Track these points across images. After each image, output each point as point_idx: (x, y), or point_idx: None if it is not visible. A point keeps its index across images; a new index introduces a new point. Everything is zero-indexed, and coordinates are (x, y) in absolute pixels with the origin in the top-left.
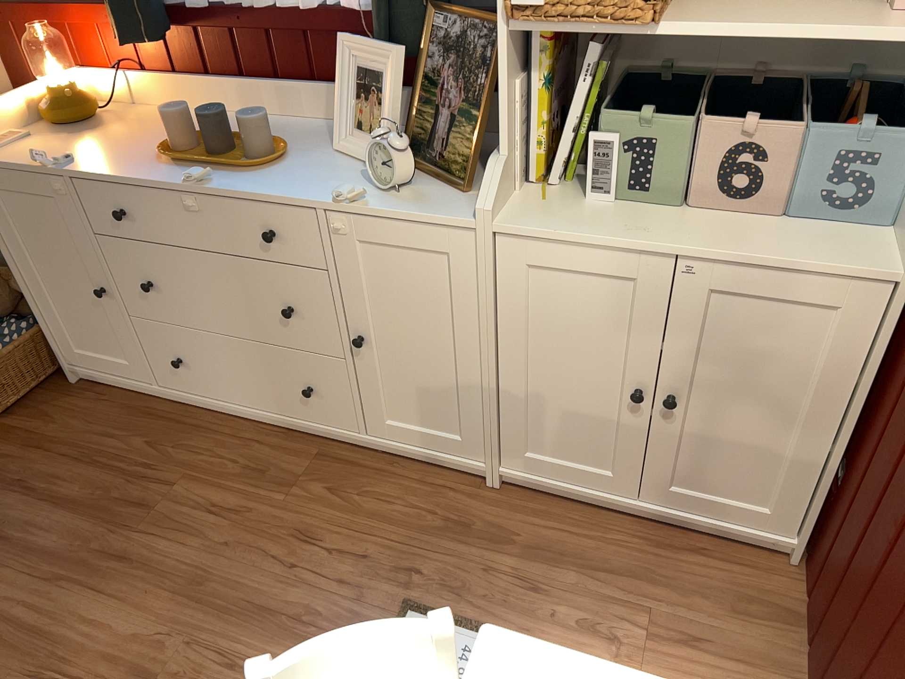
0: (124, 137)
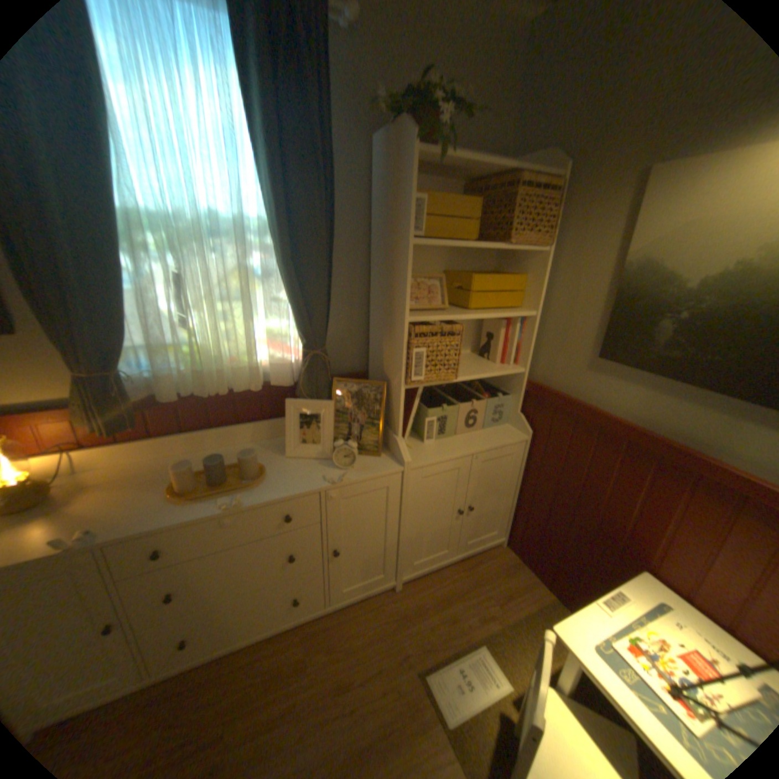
0: (108, 500)
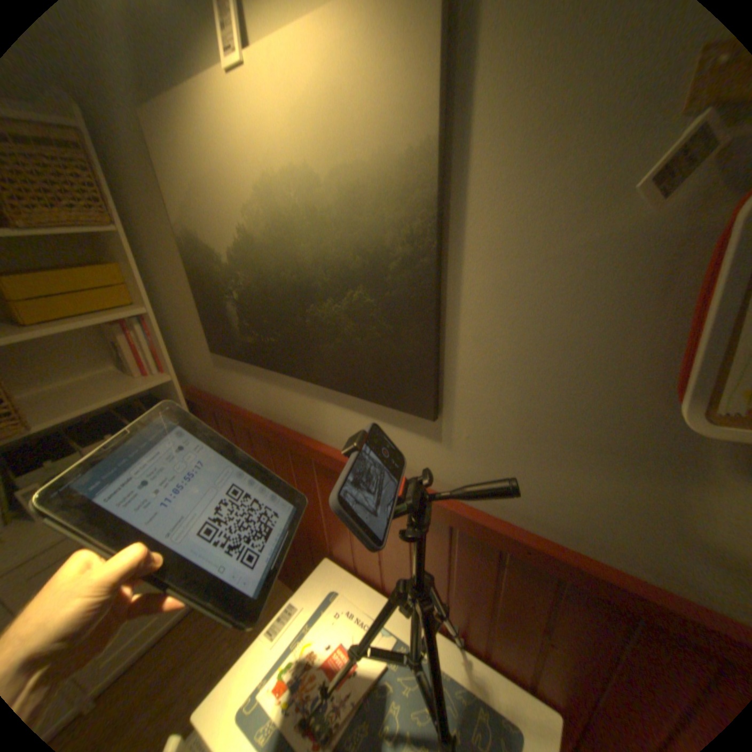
0: None
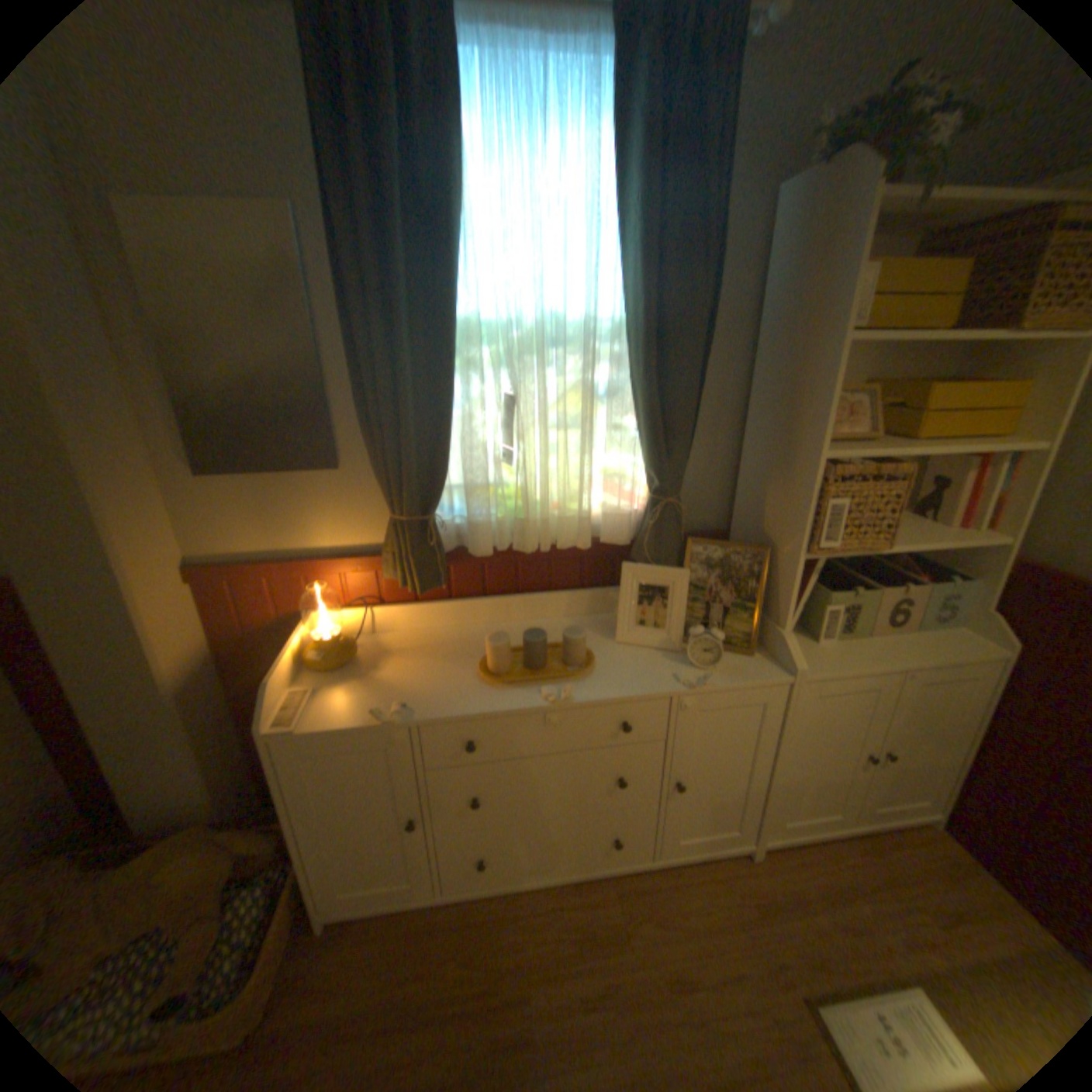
0: (416, 671)
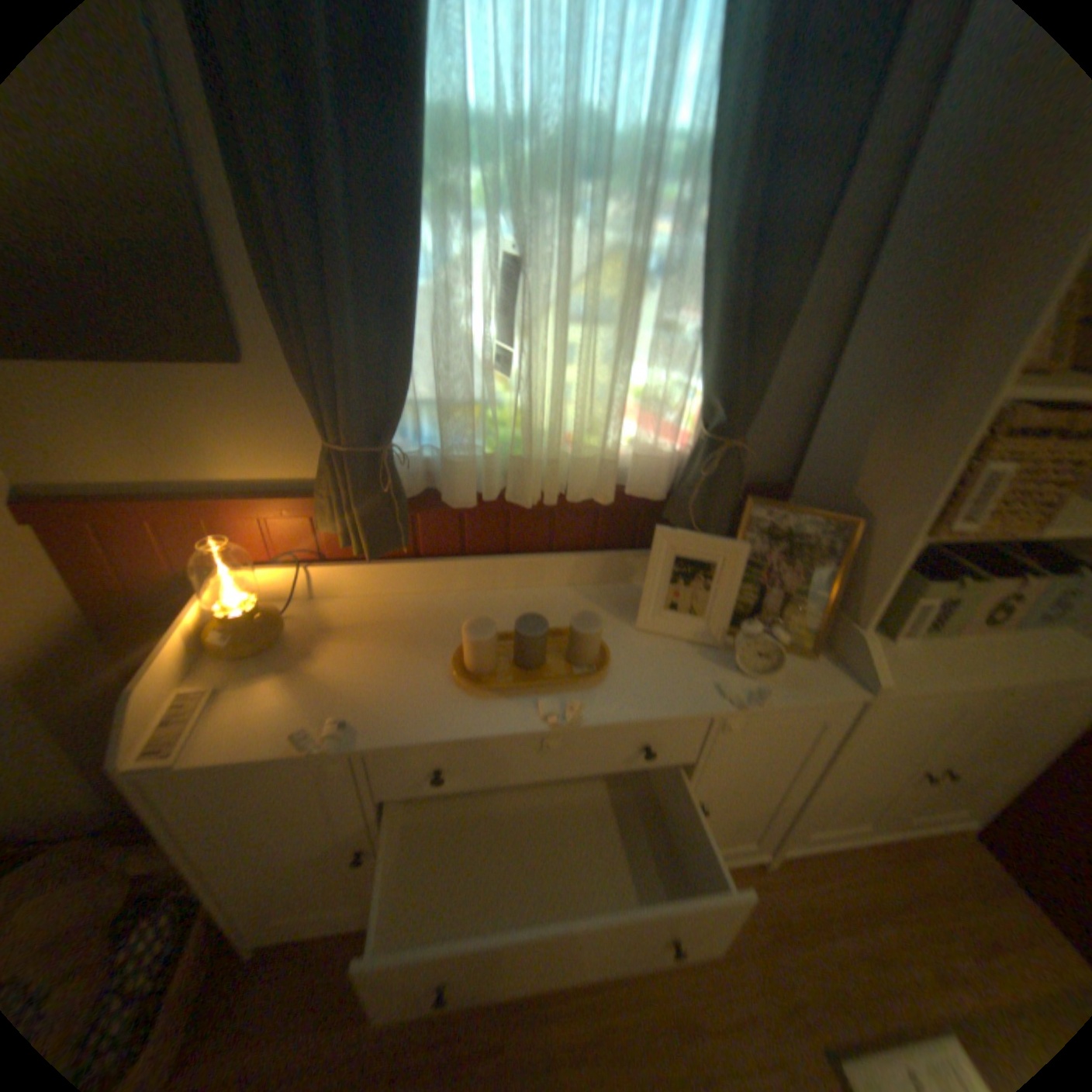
0: (366, 662)
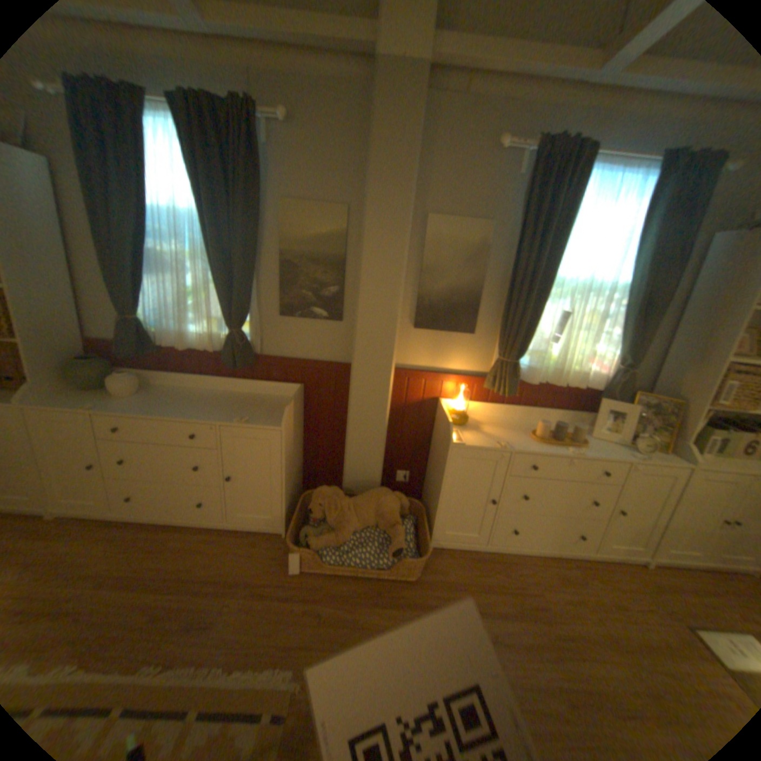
0: (499, 432)
